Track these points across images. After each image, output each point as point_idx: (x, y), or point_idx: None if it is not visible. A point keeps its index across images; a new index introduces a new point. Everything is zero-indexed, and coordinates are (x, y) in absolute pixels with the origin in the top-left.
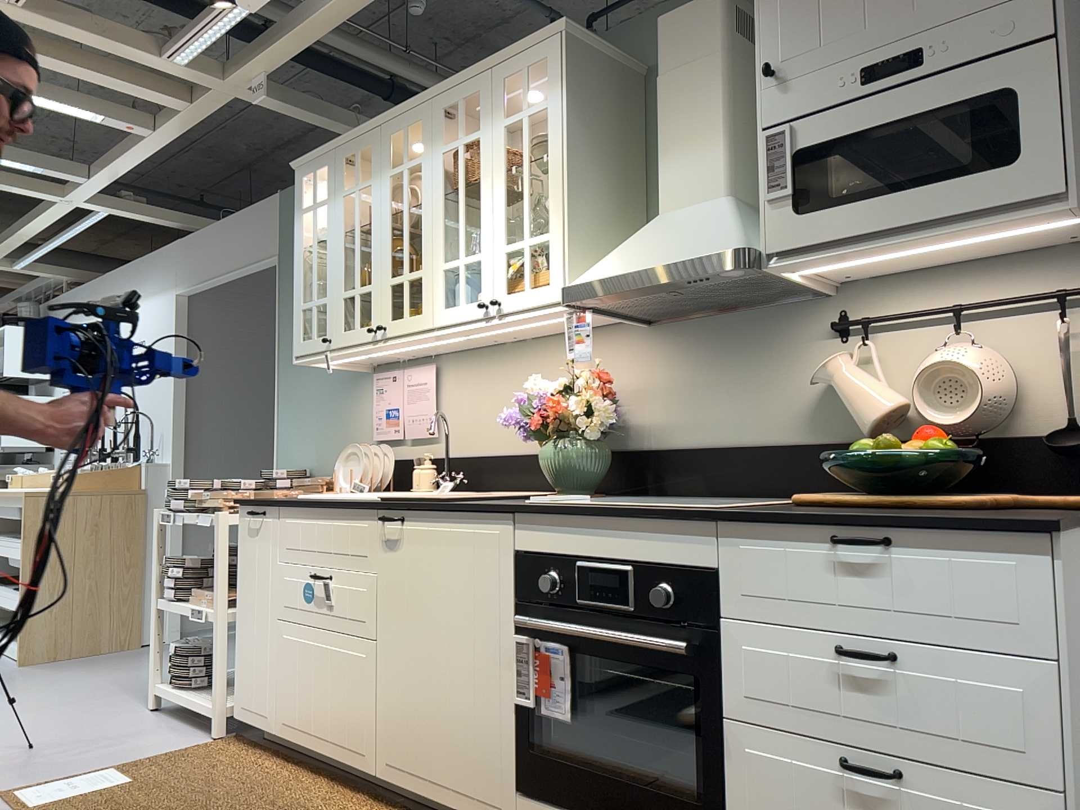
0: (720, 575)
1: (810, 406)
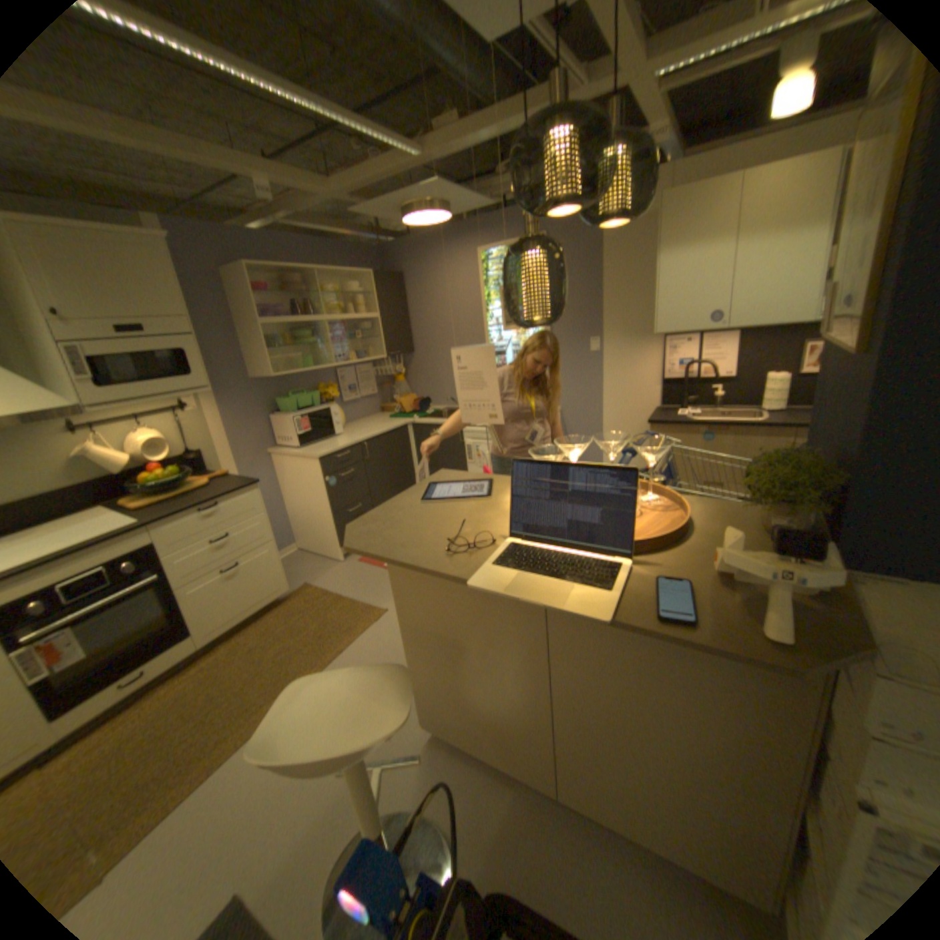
0: (142, 549)
1: (65, 469)
